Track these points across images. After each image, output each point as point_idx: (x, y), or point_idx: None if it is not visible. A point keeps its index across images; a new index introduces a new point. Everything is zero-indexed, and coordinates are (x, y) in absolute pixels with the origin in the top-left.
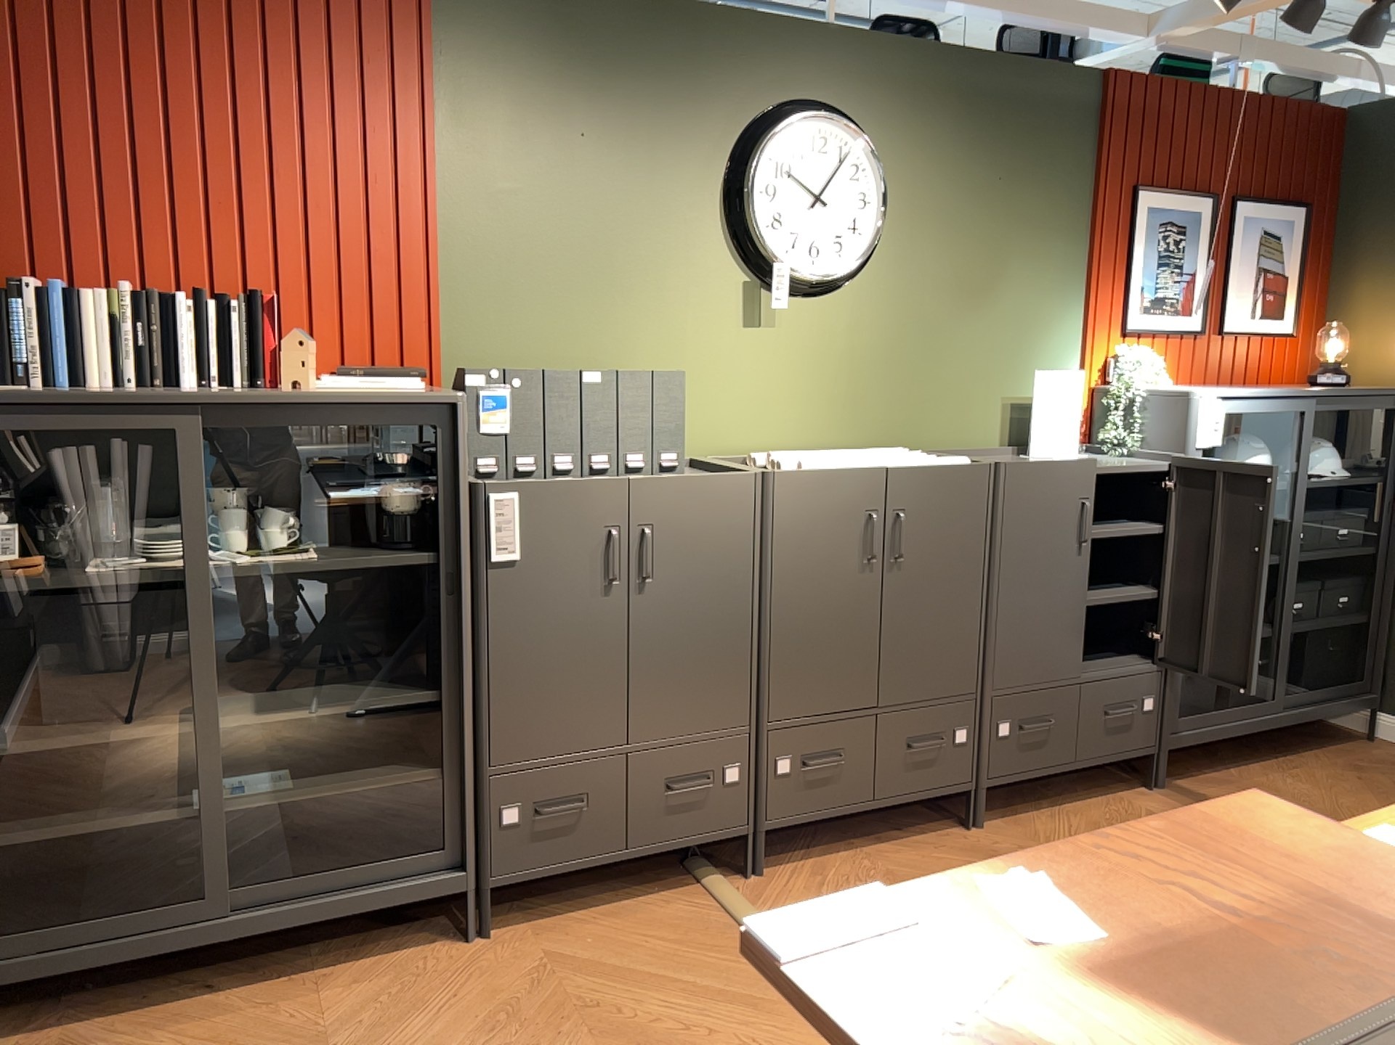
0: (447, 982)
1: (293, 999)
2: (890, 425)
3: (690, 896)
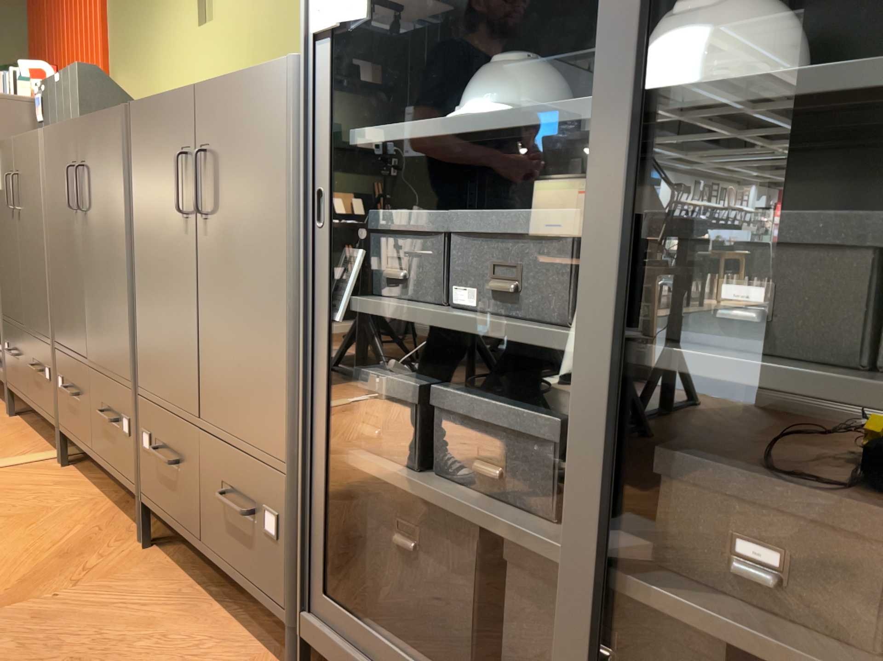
0: None
1: None
2: None
3: (42, 451)
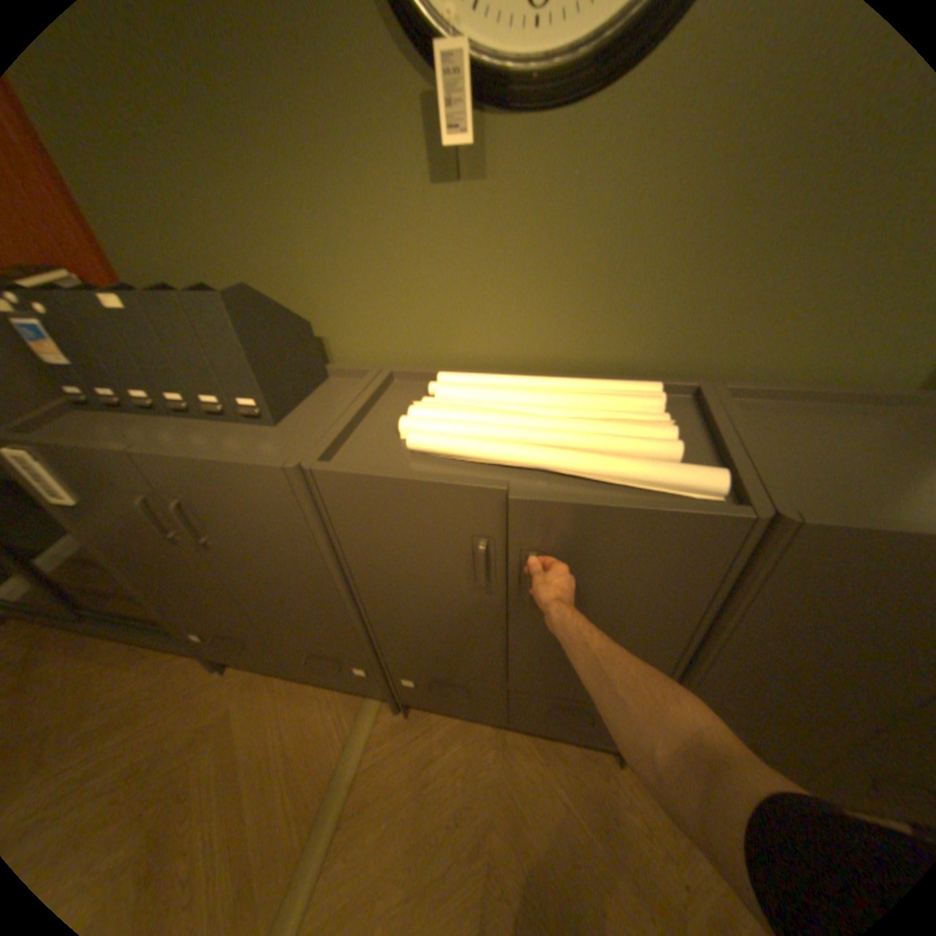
0: (171, 706)
1: (120, 668)
2: (685, 339)
3: (350, 707)
